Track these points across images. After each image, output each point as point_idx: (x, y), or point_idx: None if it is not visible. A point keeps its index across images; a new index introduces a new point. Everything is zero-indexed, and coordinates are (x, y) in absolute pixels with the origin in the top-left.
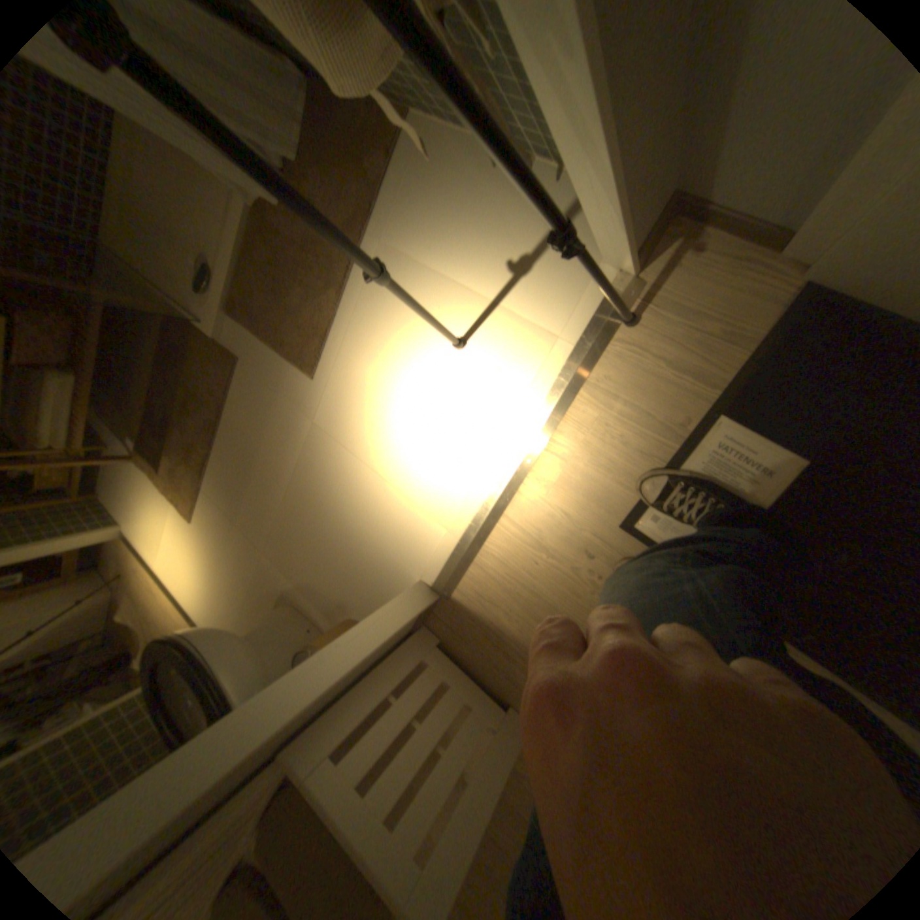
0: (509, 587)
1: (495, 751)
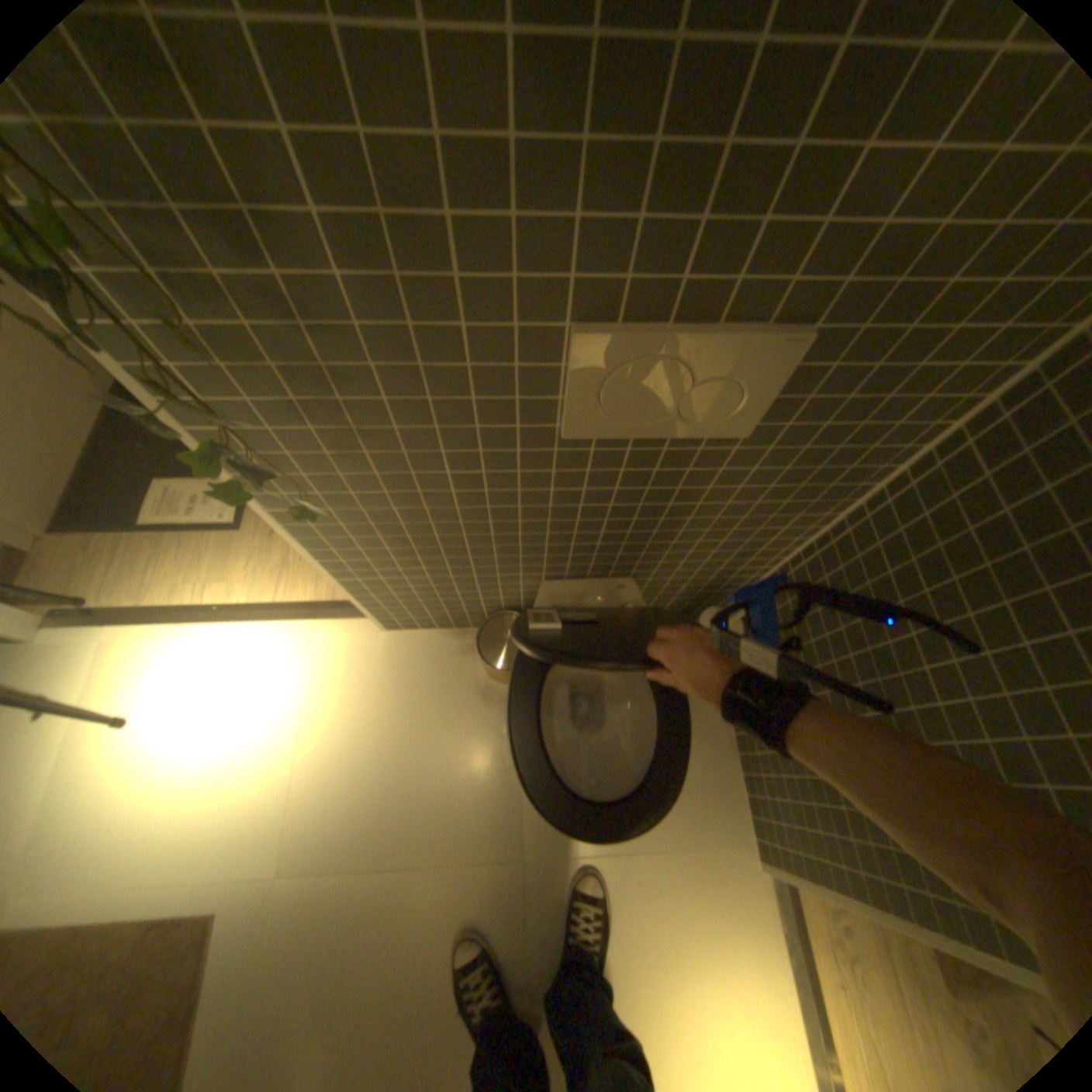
0: None
1: None
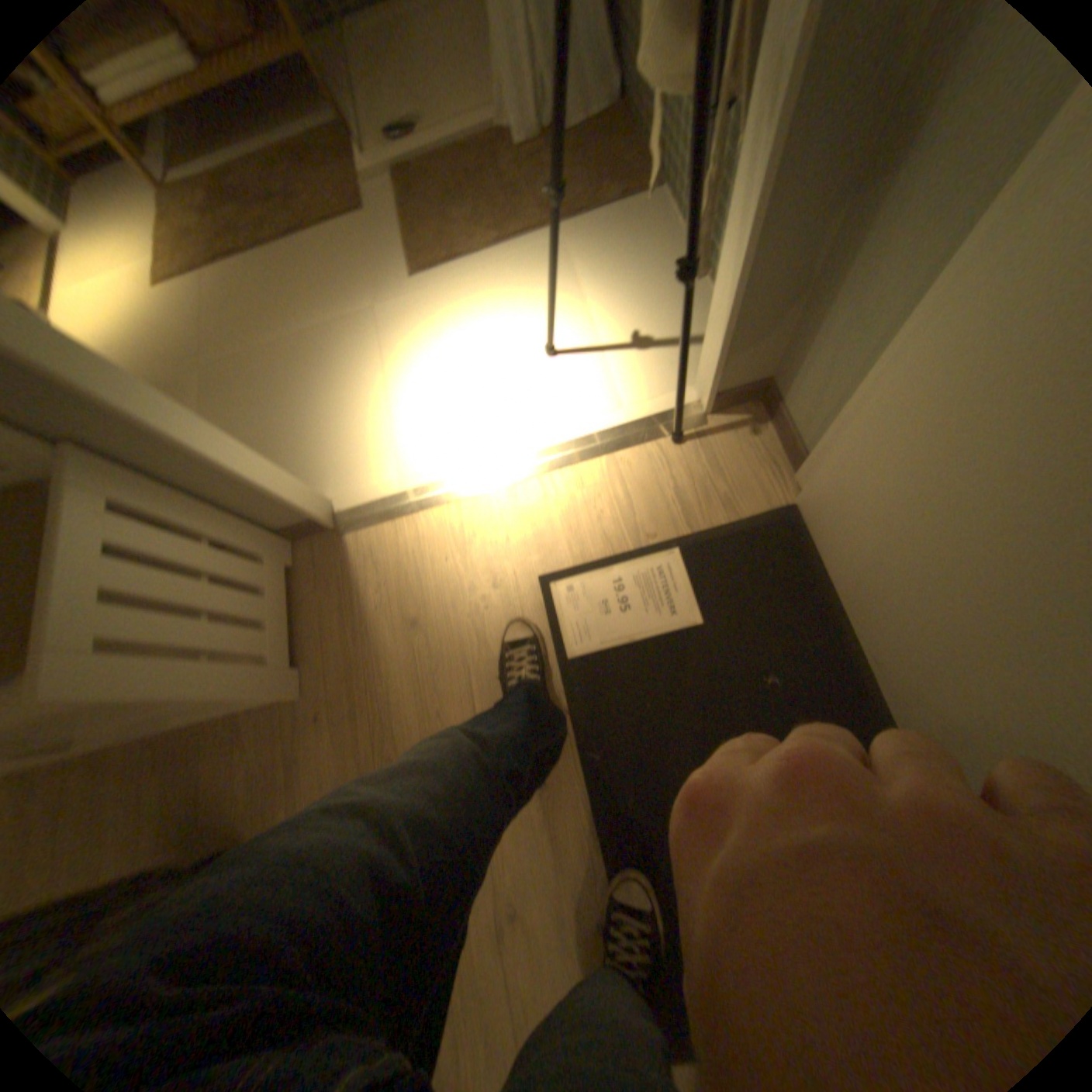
0: (401, 565)
1: (248, 674)
